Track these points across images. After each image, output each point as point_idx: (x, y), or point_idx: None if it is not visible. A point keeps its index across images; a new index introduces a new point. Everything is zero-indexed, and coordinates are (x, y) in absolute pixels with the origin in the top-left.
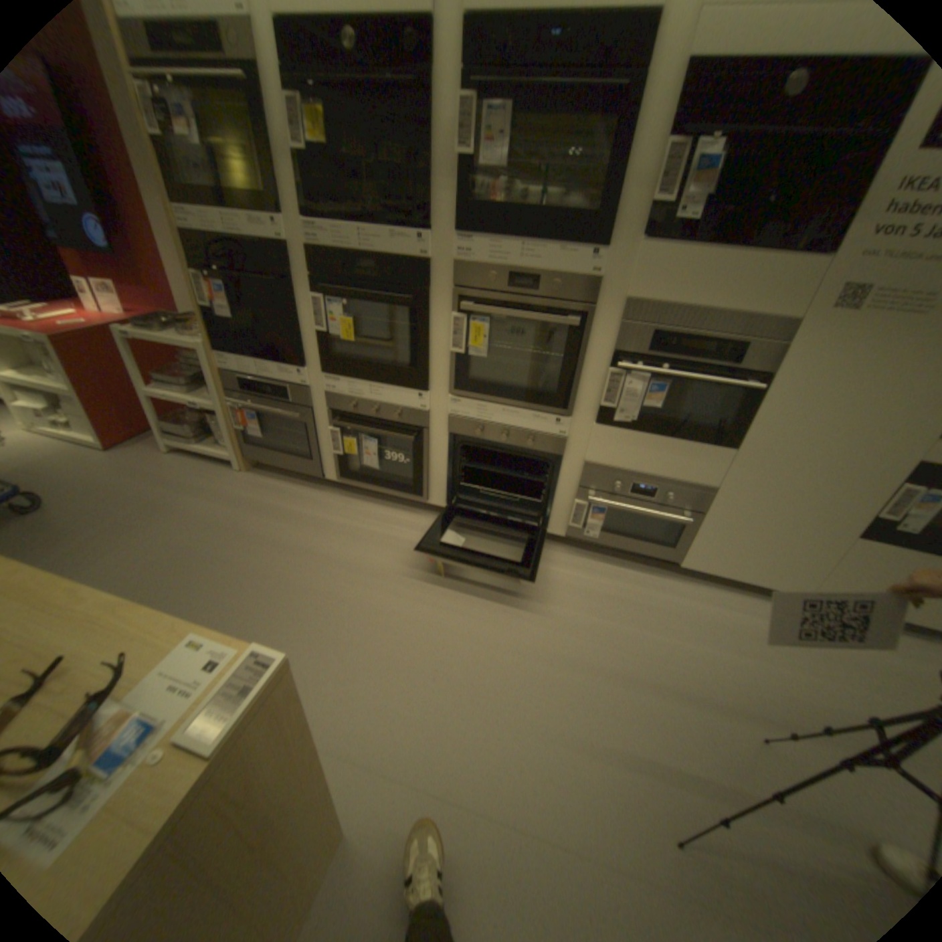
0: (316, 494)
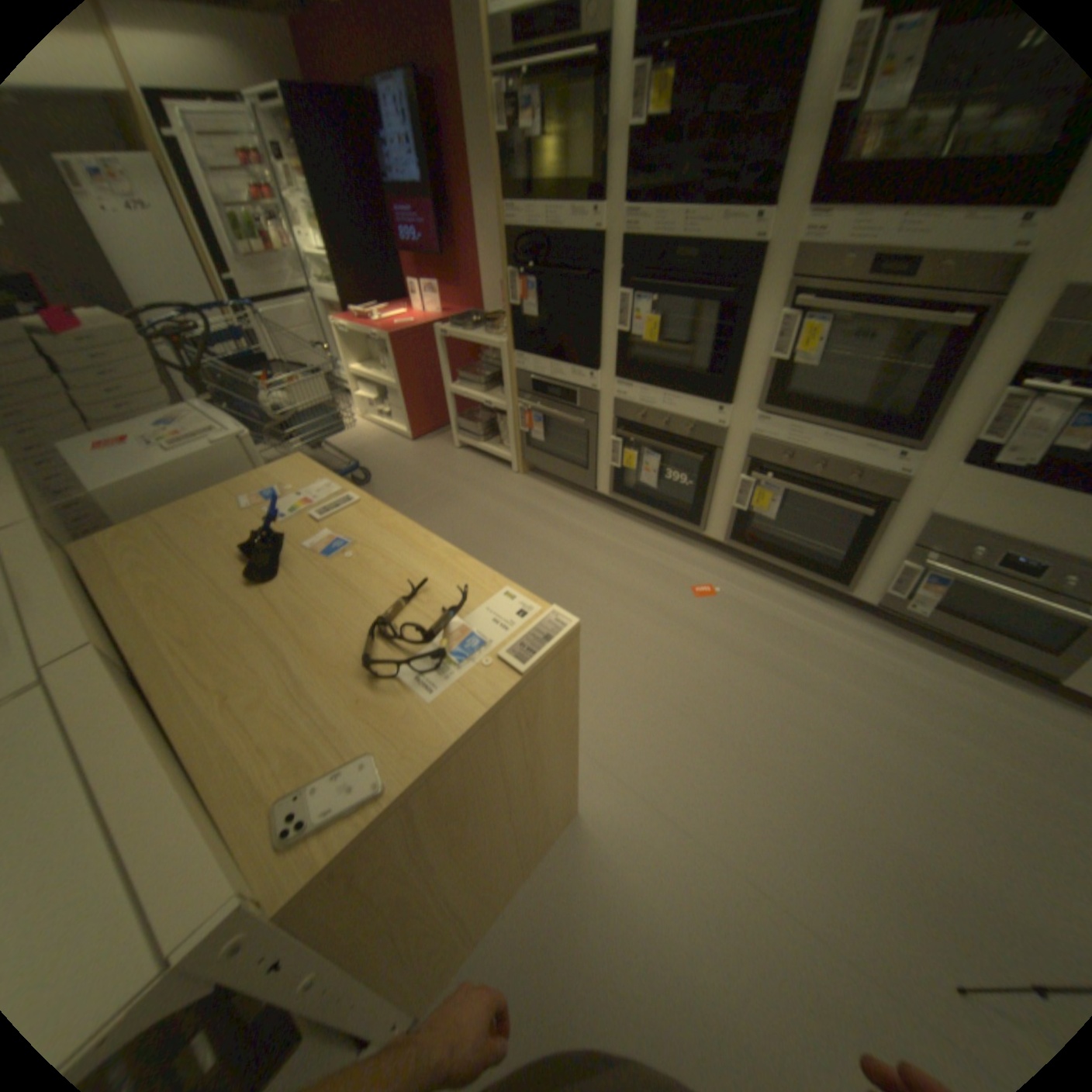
0: (585, 506)
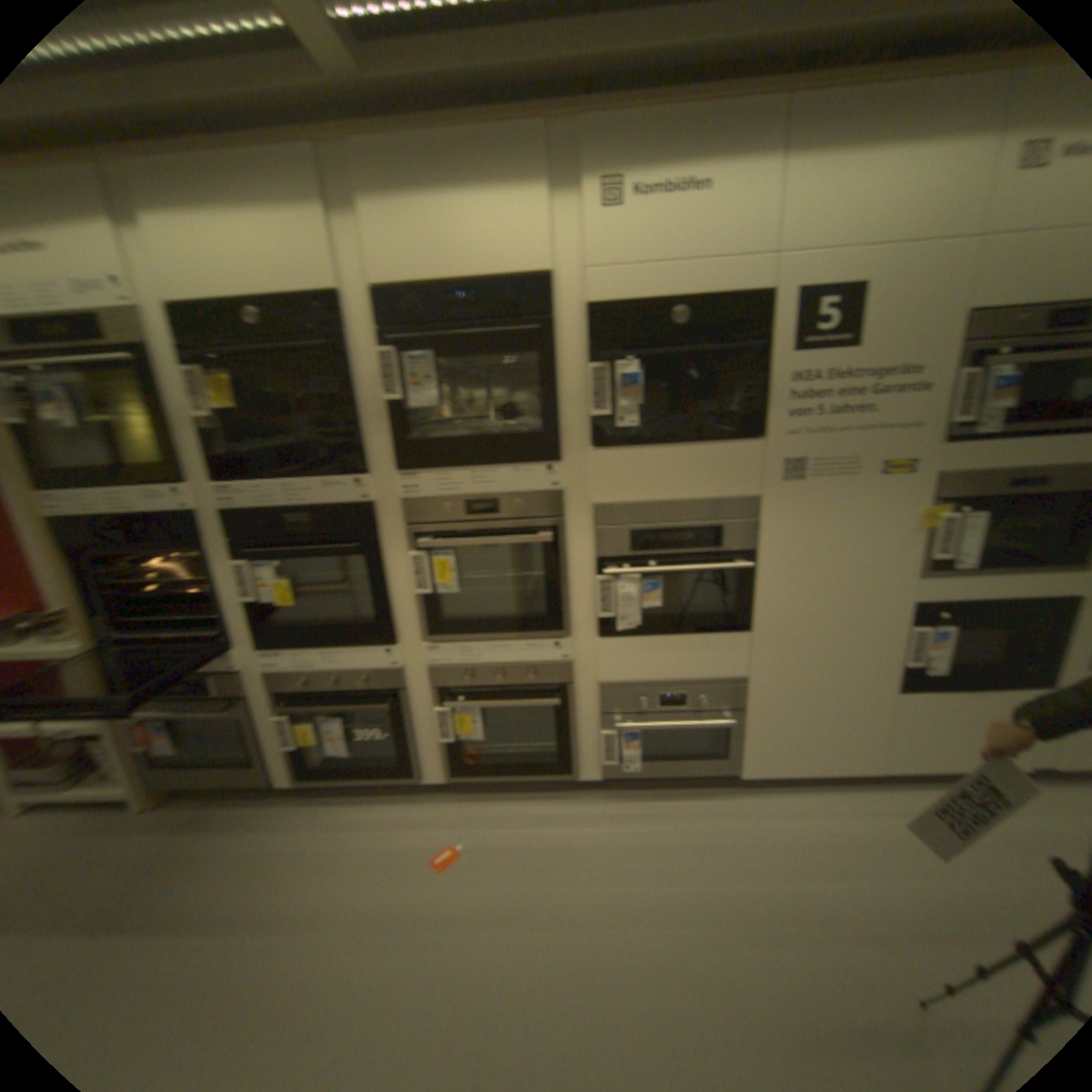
0: (256, 817)
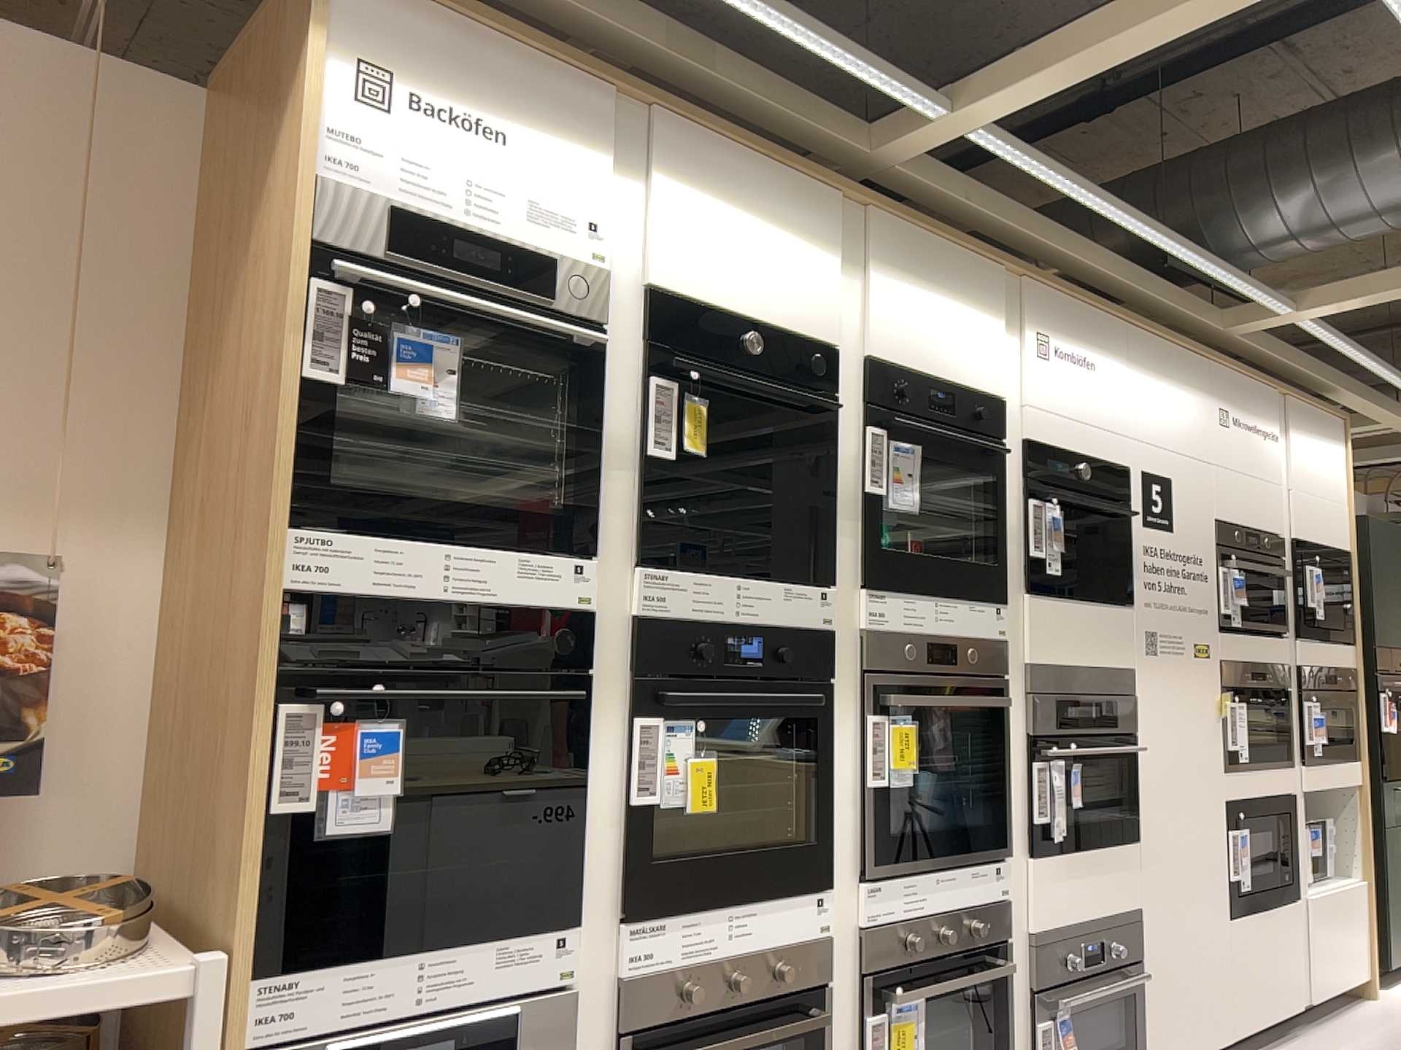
0: None
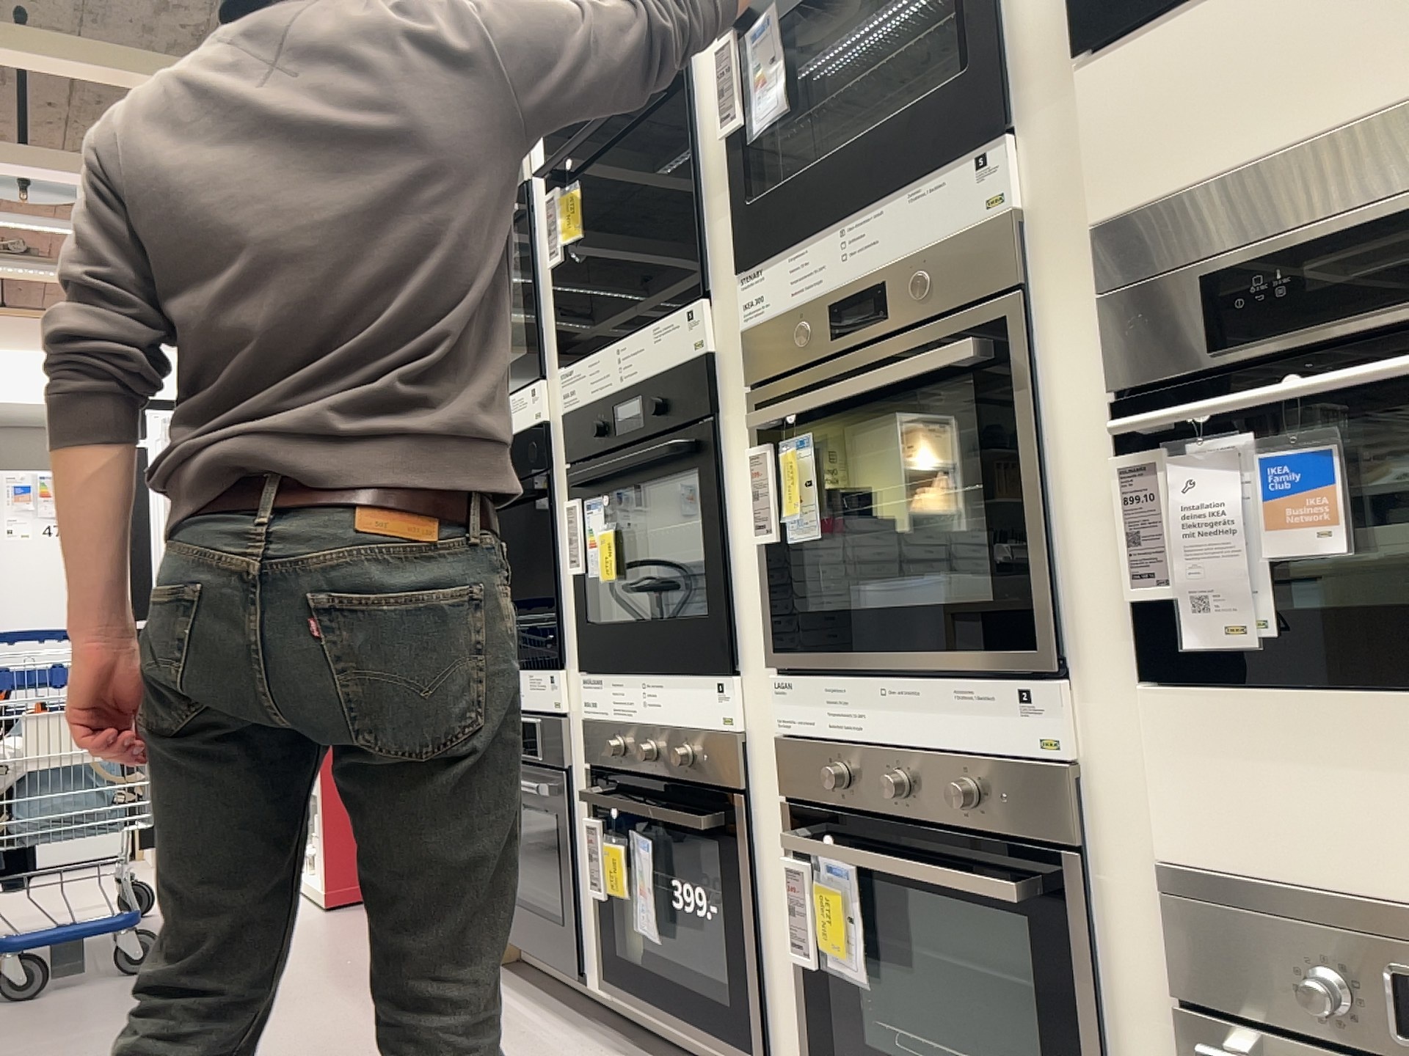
0: (561, 1030)
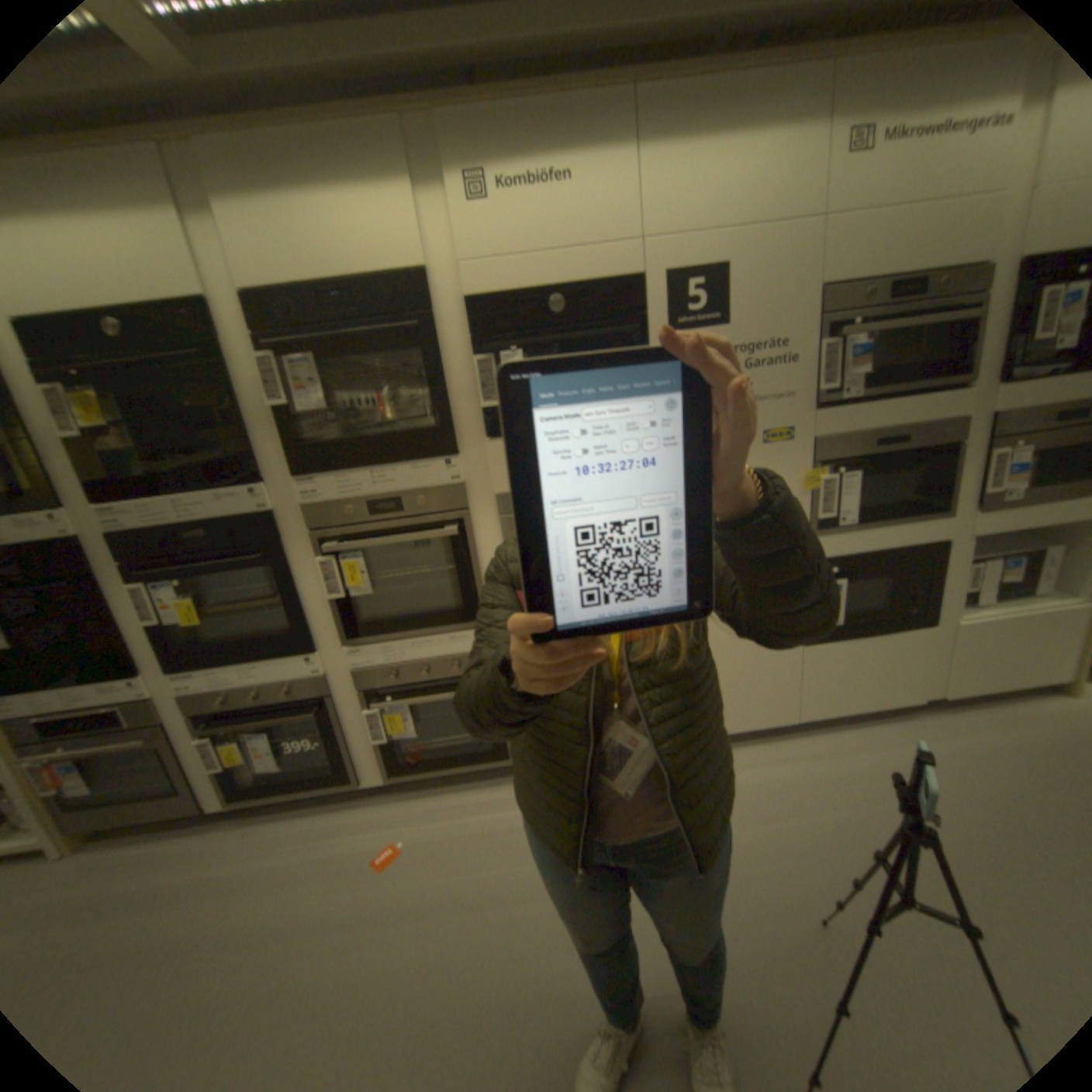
0: (192, 843)
